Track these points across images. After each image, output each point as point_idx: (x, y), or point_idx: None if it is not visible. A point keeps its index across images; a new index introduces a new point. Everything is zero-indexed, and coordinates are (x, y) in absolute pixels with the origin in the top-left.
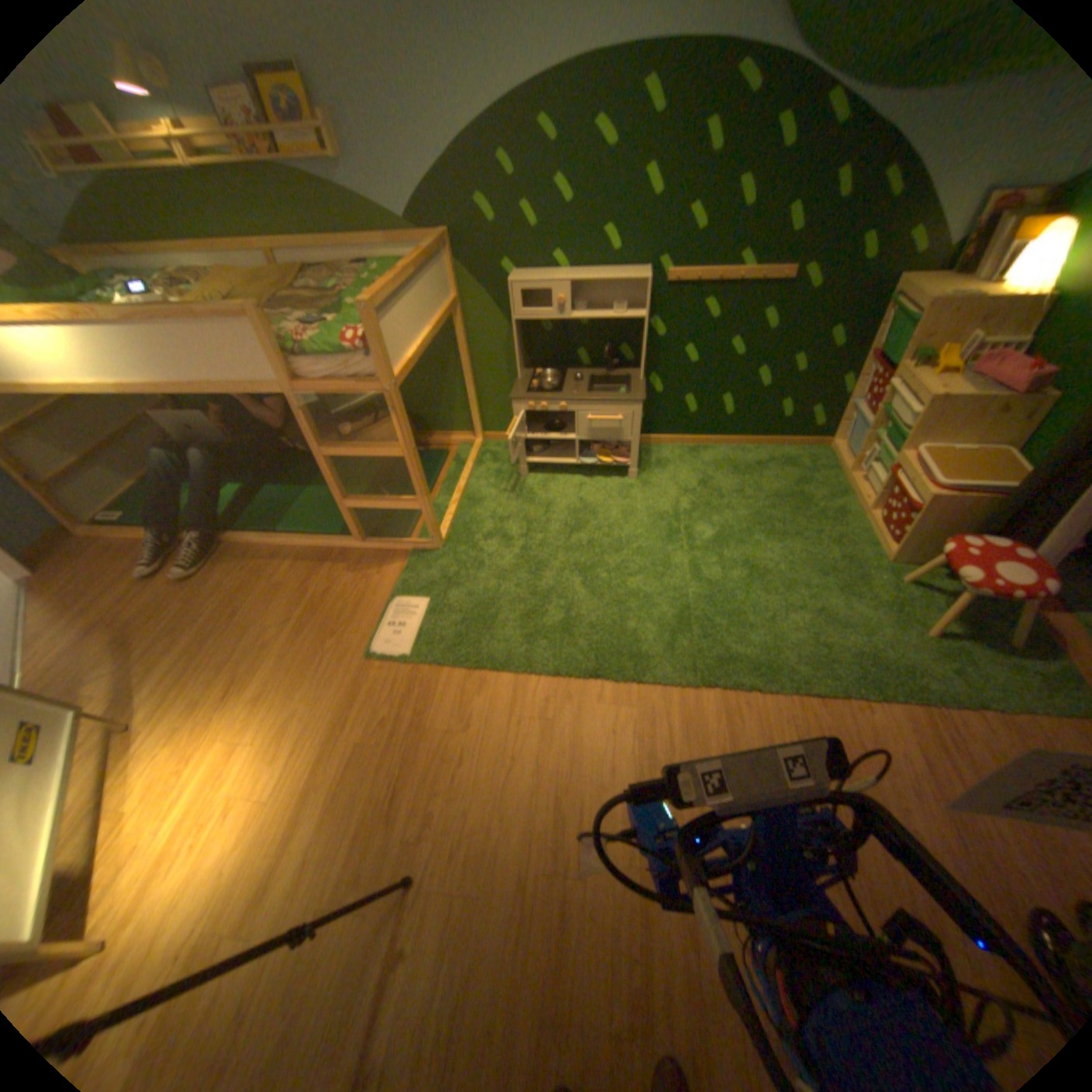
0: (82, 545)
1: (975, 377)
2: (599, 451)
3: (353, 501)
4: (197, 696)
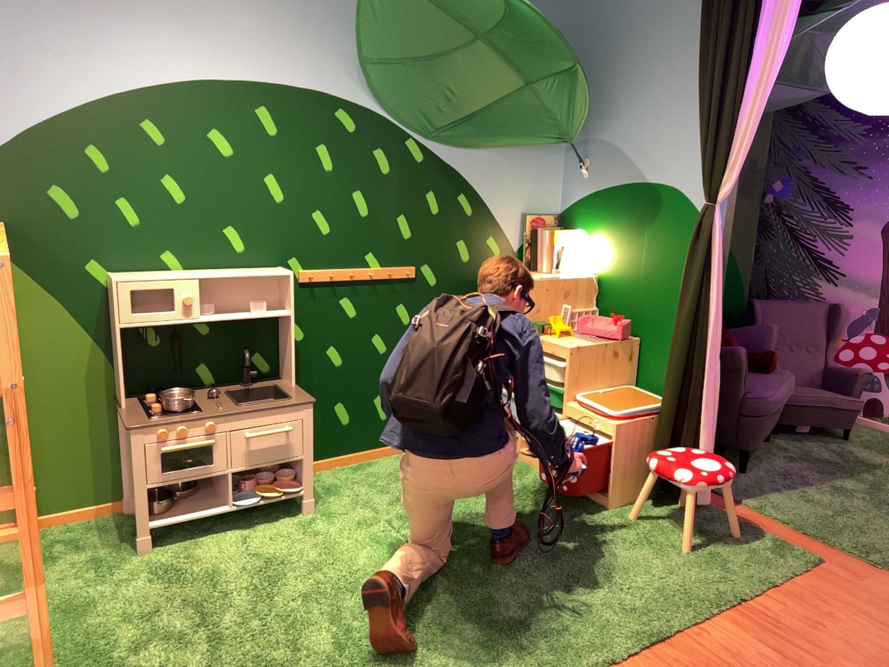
0: None
1: (581, 334)
2: (259, 484)
3: None
4: None
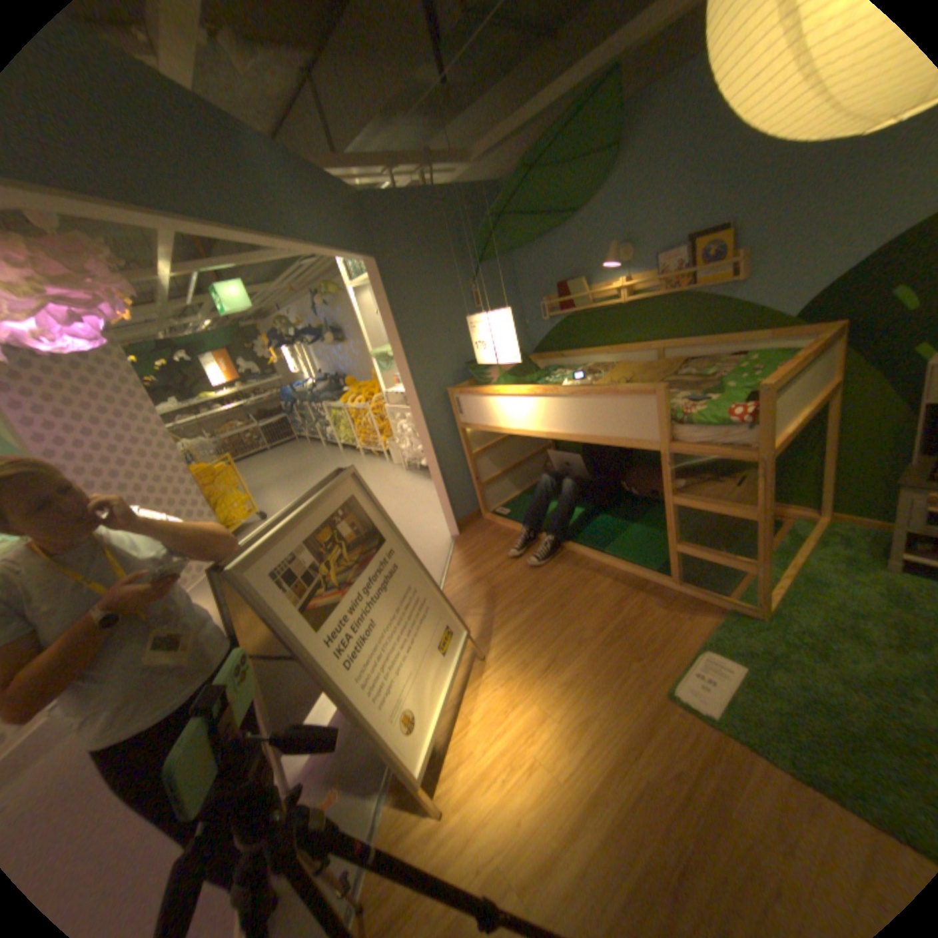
0: (484, 524)
1: None
2: None
3: (685, 548)
4: (528, 659)
